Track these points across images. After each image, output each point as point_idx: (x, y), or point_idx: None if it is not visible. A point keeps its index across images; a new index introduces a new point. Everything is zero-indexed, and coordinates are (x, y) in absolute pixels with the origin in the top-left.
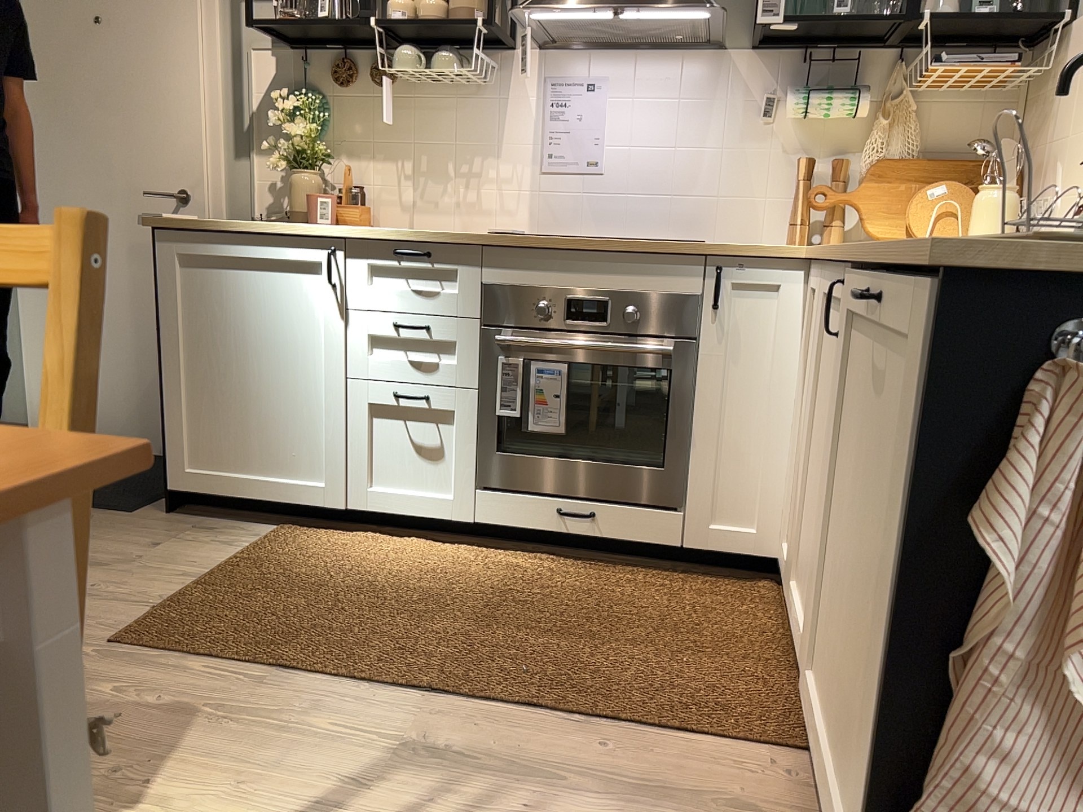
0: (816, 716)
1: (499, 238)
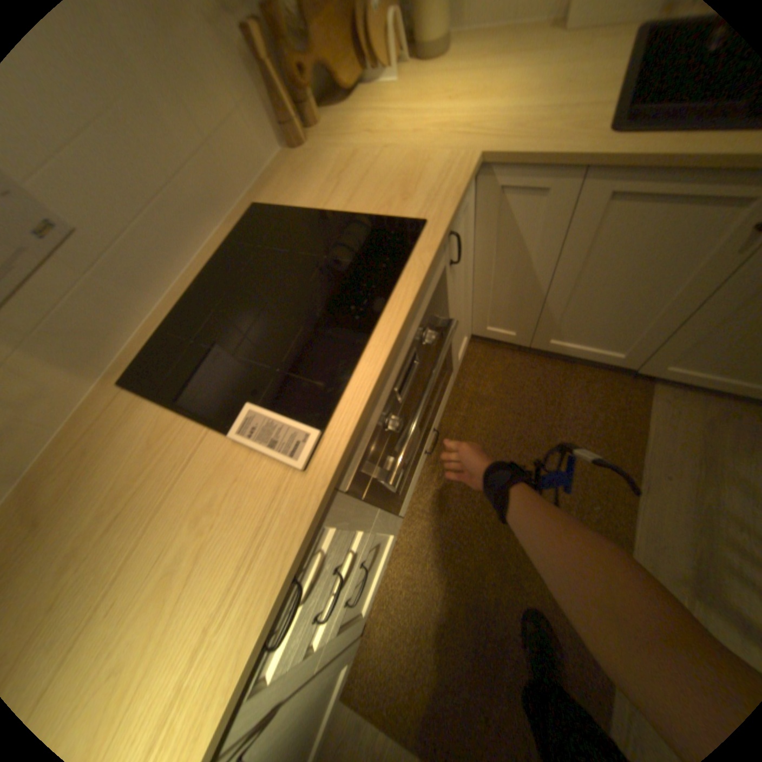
0: (707, 378)
1: (337, 458)
